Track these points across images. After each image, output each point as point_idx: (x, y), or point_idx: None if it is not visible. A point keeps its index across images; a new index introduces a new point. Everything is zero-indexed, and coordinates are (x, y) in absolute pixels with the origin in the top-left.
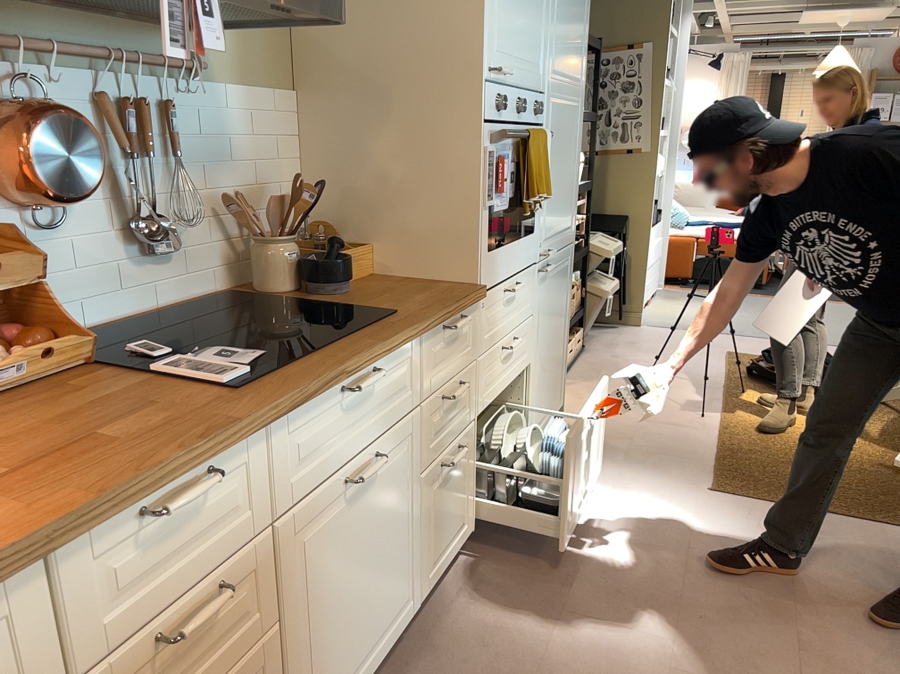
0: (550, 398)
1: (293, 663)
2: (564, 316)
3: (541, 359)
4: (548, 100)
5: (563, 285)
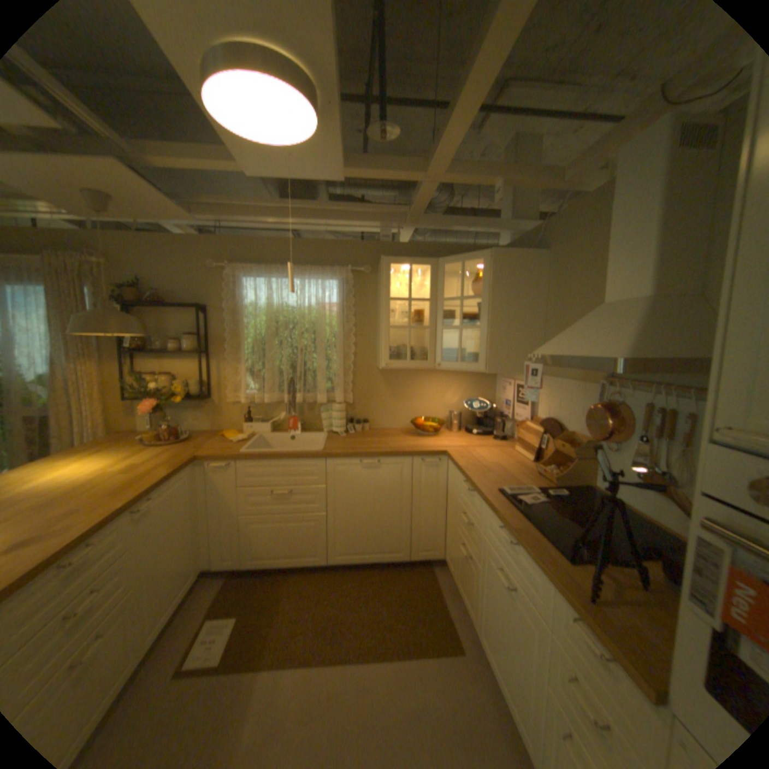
0: None
1: (482, 596)
2: None
3: None
4: None
5: None
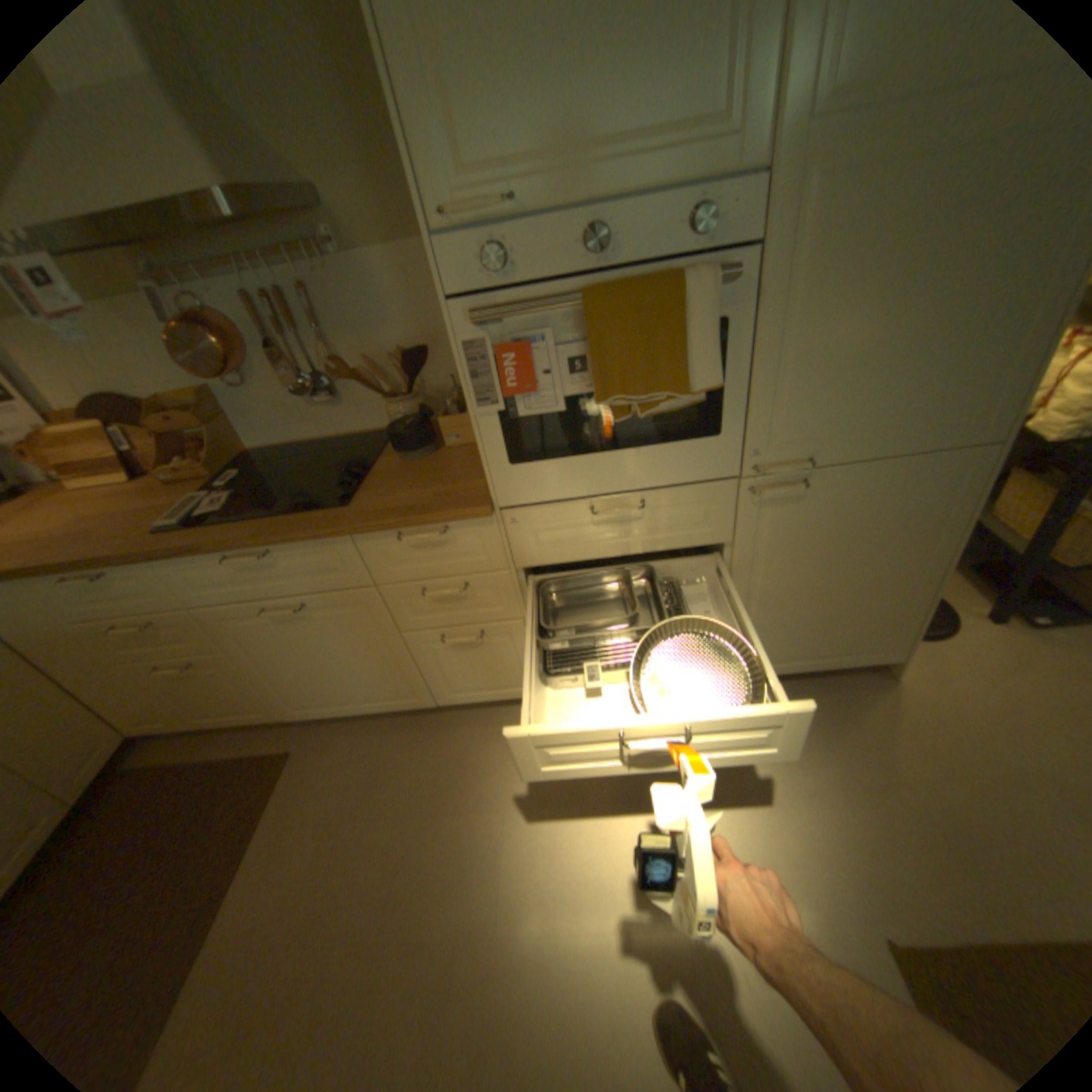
0: (827, 646)
1: (254, 675)
2: (912, 556)
3: (771, 597)
4: (787, 177)
5: (906, 513)
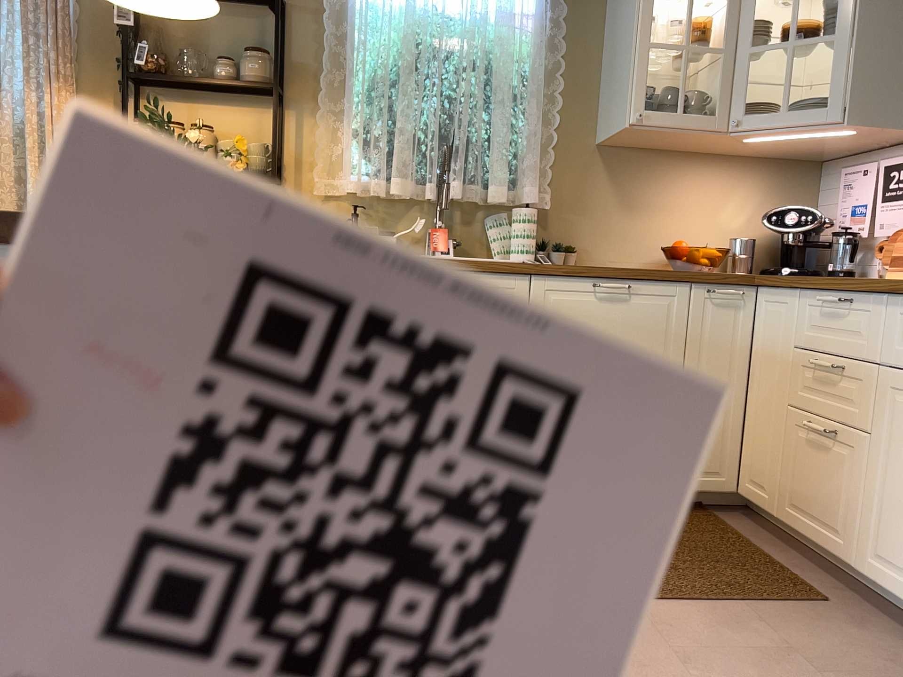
0: None
1: (876, 482)
2: None
3: None
4: None
5: None
